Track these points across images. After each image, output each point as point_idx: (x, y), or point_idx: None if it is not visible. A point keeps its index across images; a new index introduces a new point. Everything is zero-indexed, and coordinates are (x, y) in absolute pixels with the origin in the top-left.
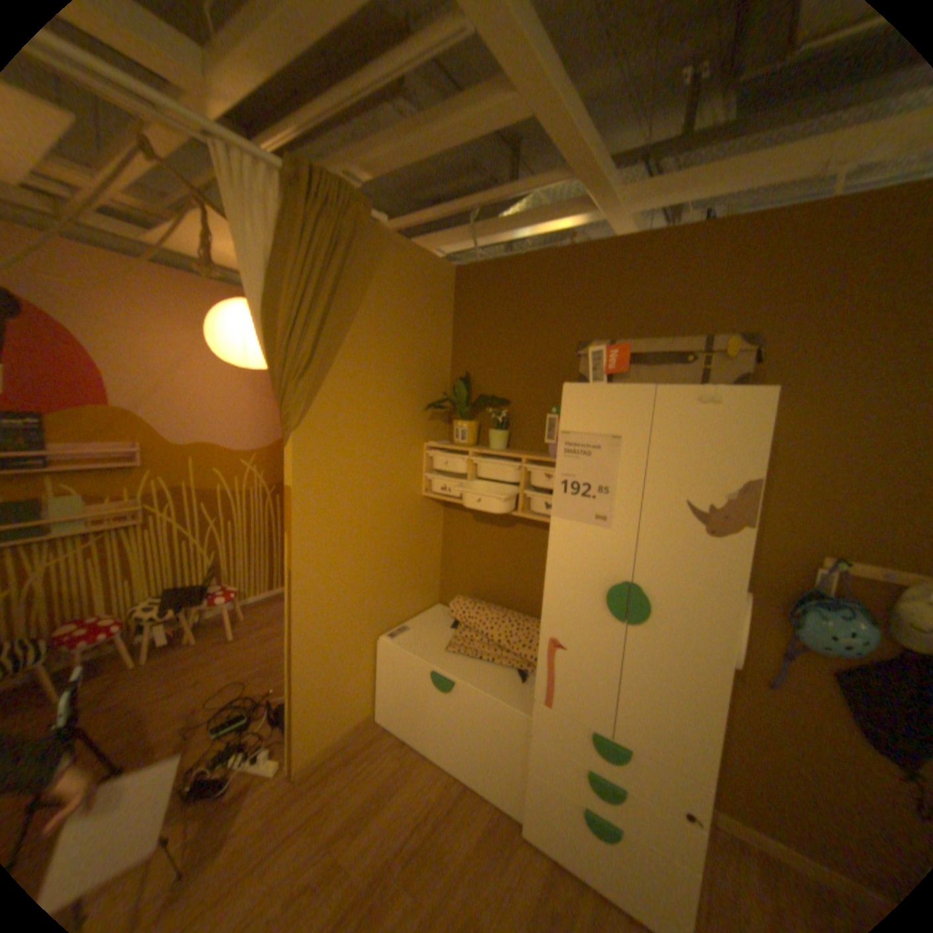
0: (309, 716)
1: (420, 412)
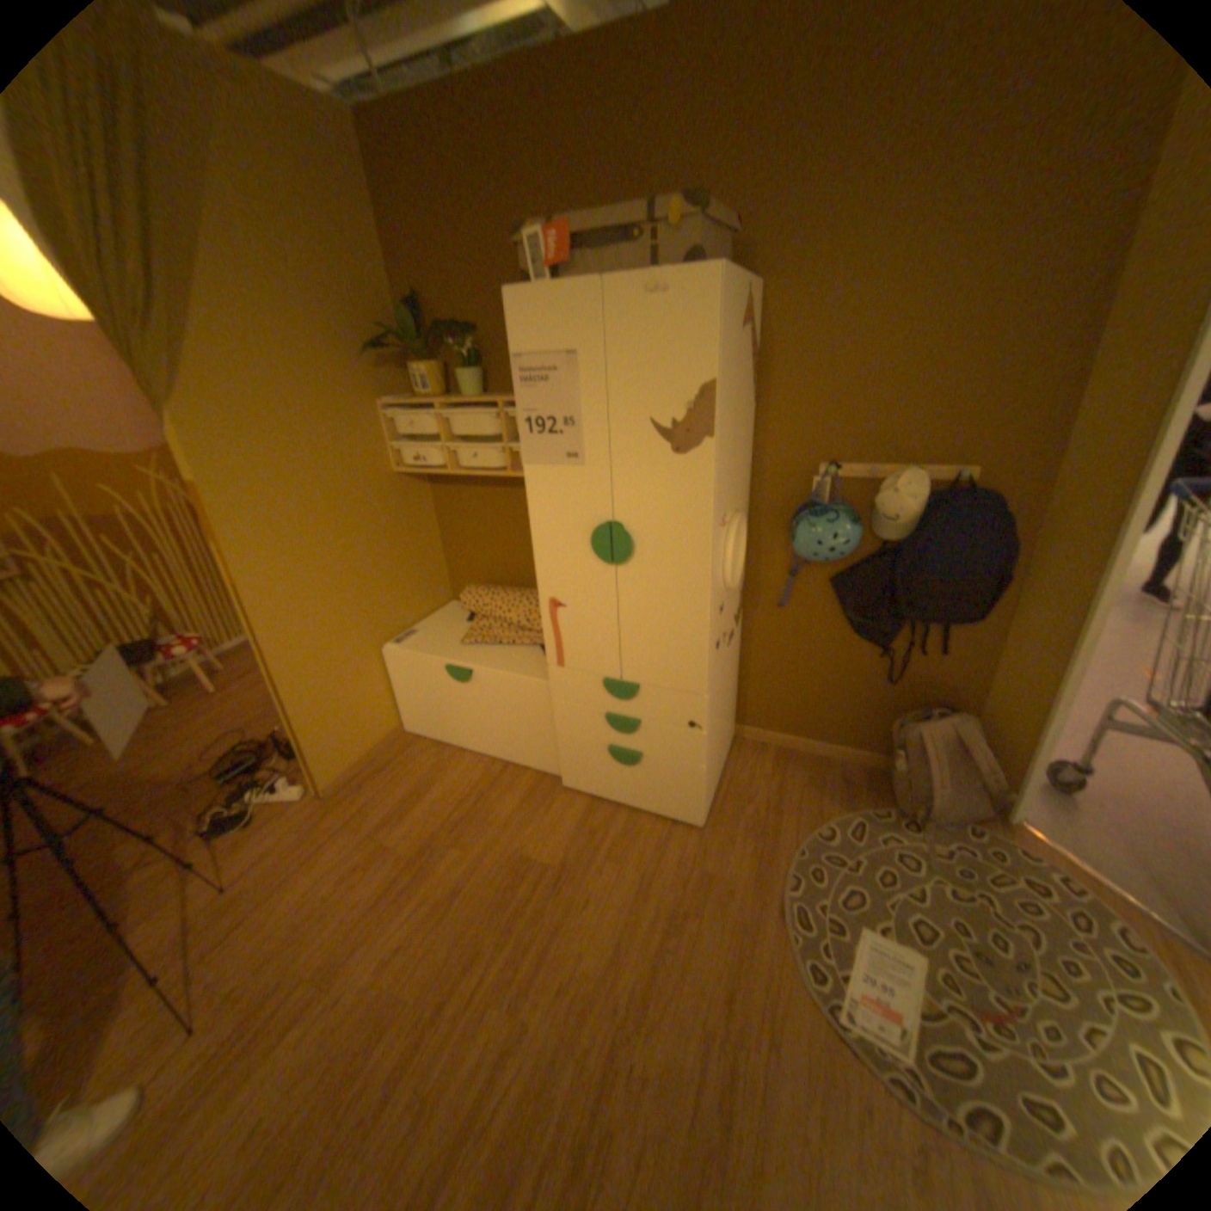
0: (319, 736)
1: (357, 356)
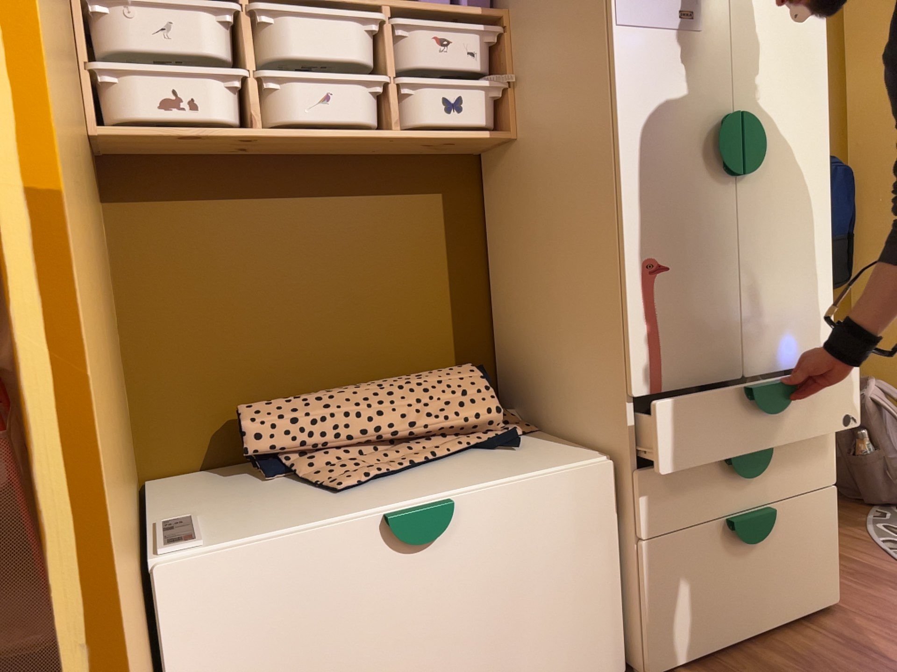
0: None
1: None
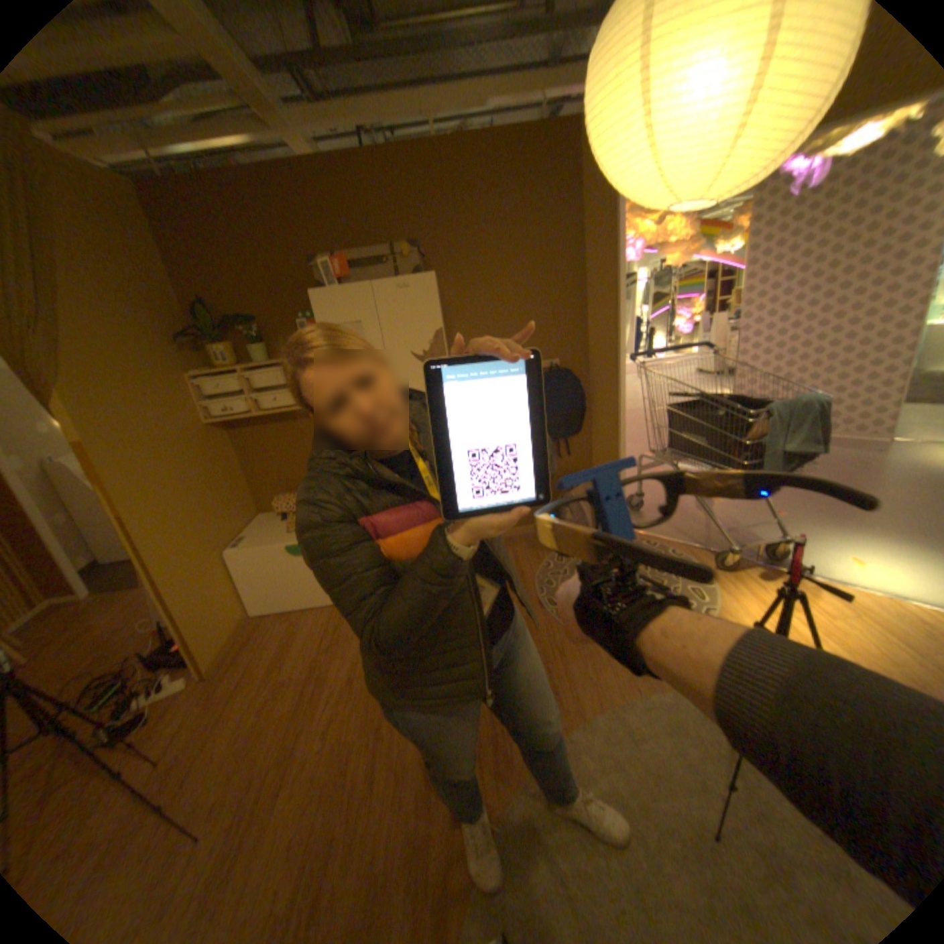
0: (194, 629)
1: (166, 345)
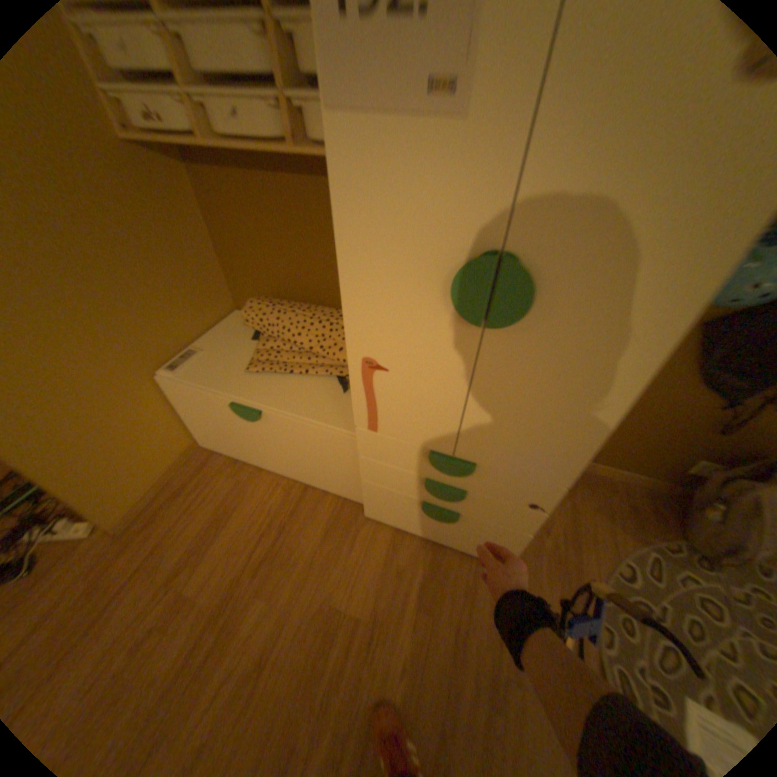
0: (93, 481)
1: None
